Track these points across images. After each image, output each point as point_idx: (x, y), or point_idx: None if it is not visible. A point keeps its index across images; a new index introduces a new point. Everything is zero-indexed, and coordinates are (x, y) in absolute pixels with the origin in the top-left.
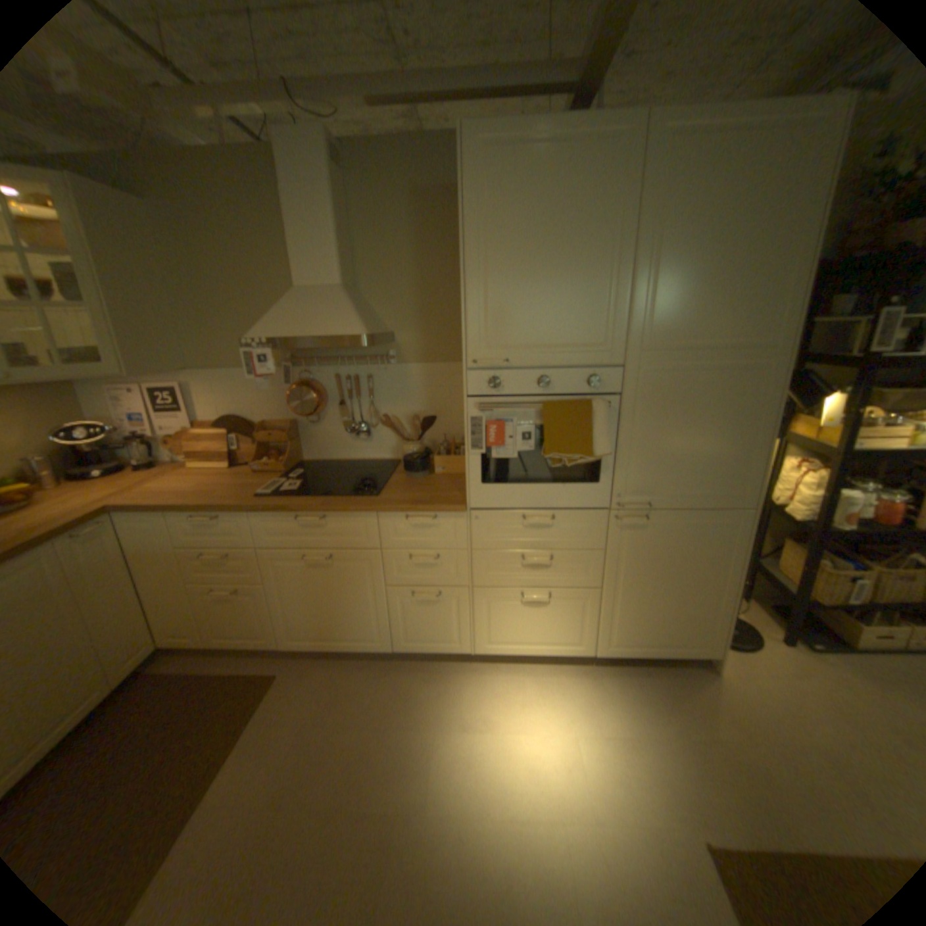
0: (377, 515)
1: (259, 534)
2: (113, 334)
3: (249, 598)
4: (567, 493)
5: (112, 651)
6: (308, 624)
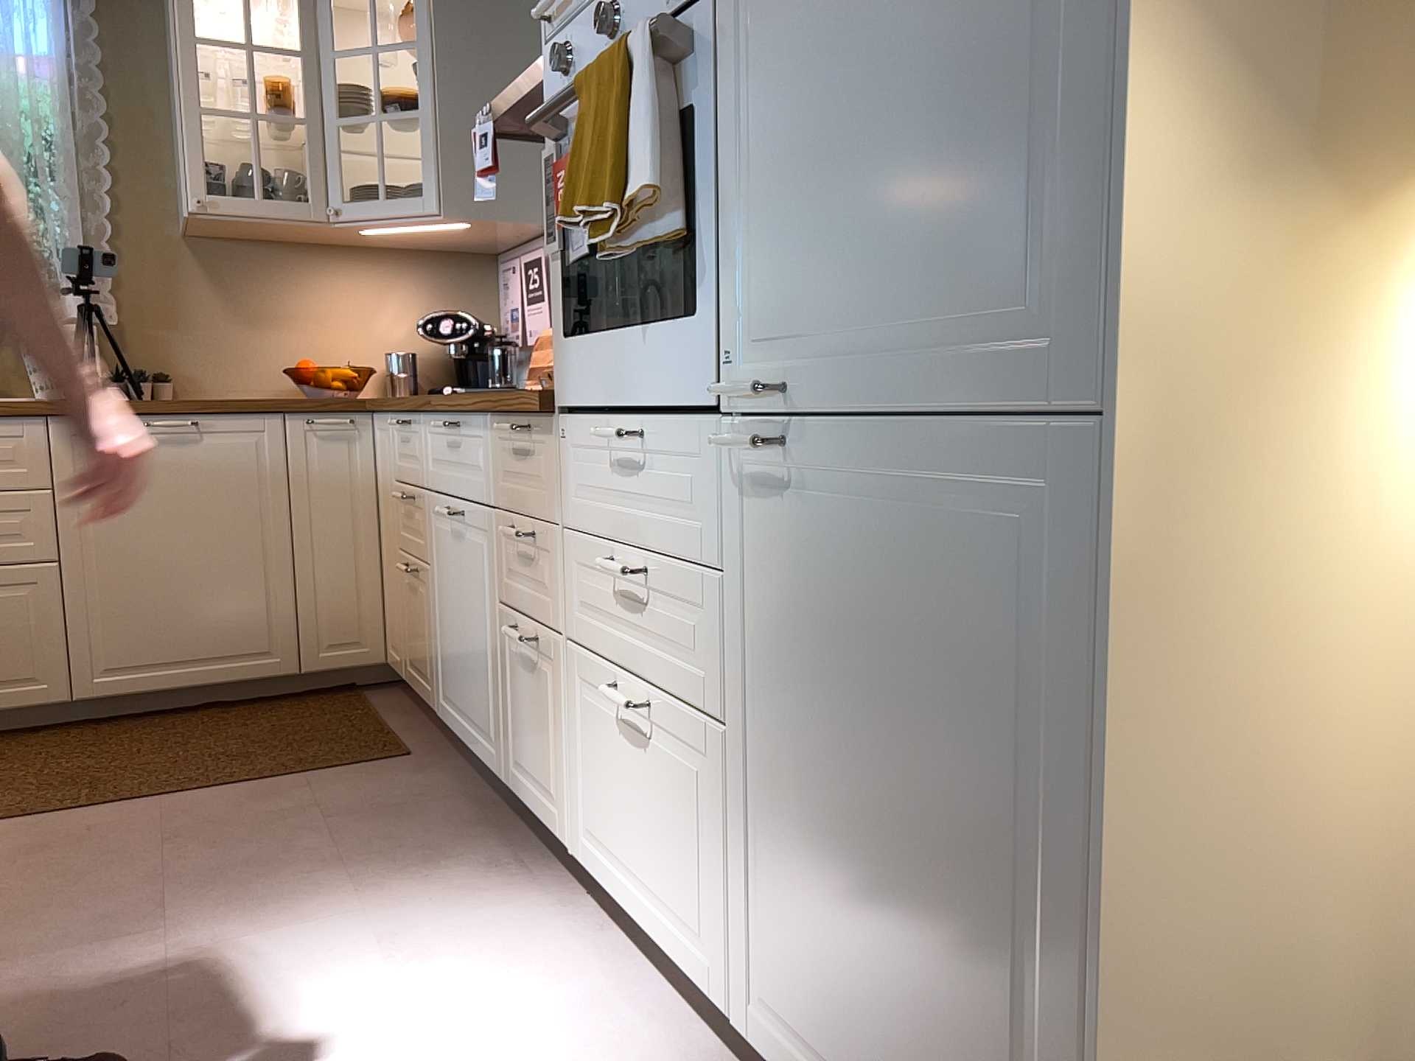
0: (489, 424)
1: (427, 459)
2: (439, 151)
3: (423, 588)
4: (661, 355)
5: (315, 614)
6: (451, 665)
